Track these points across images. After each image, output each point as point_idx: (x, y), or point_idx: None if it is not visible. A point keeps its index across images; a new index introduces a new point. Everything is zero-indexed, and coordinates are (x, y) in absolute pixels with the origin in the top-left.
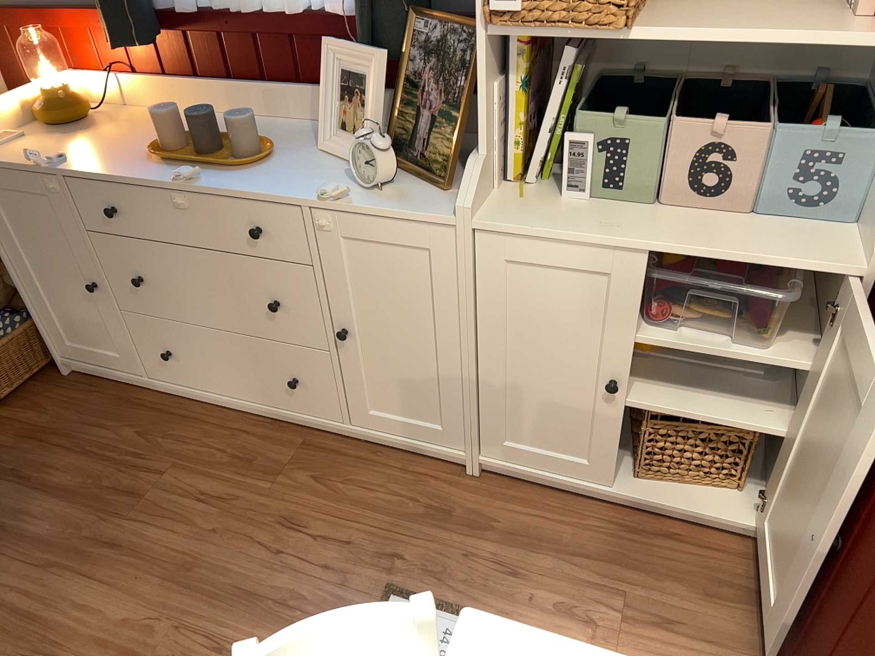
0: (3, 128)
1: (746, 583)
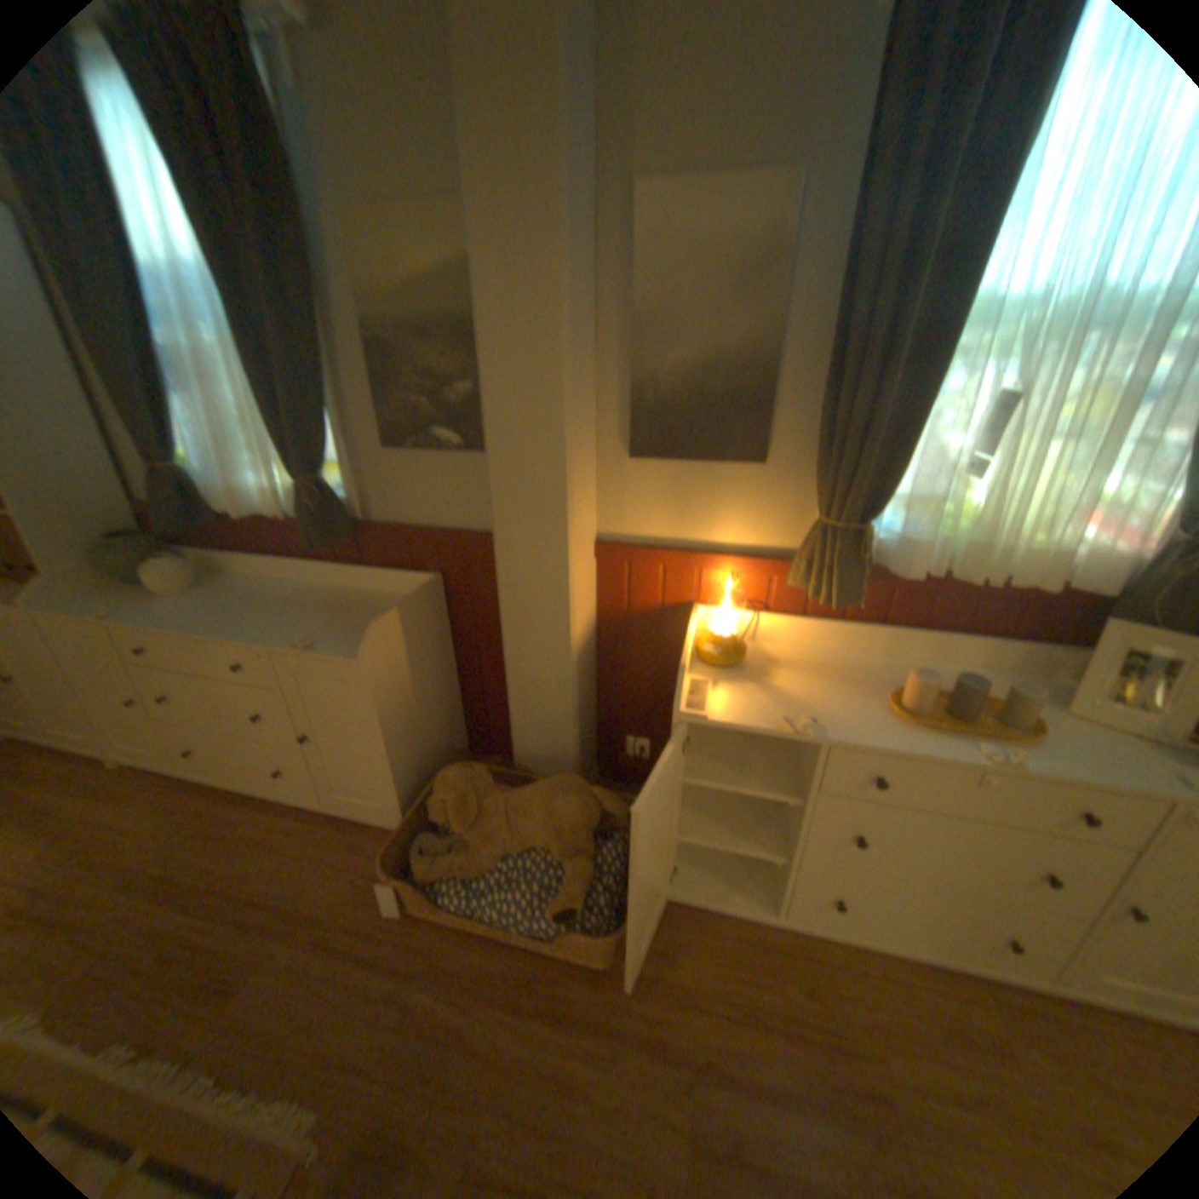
0: (682, 671)
1: None
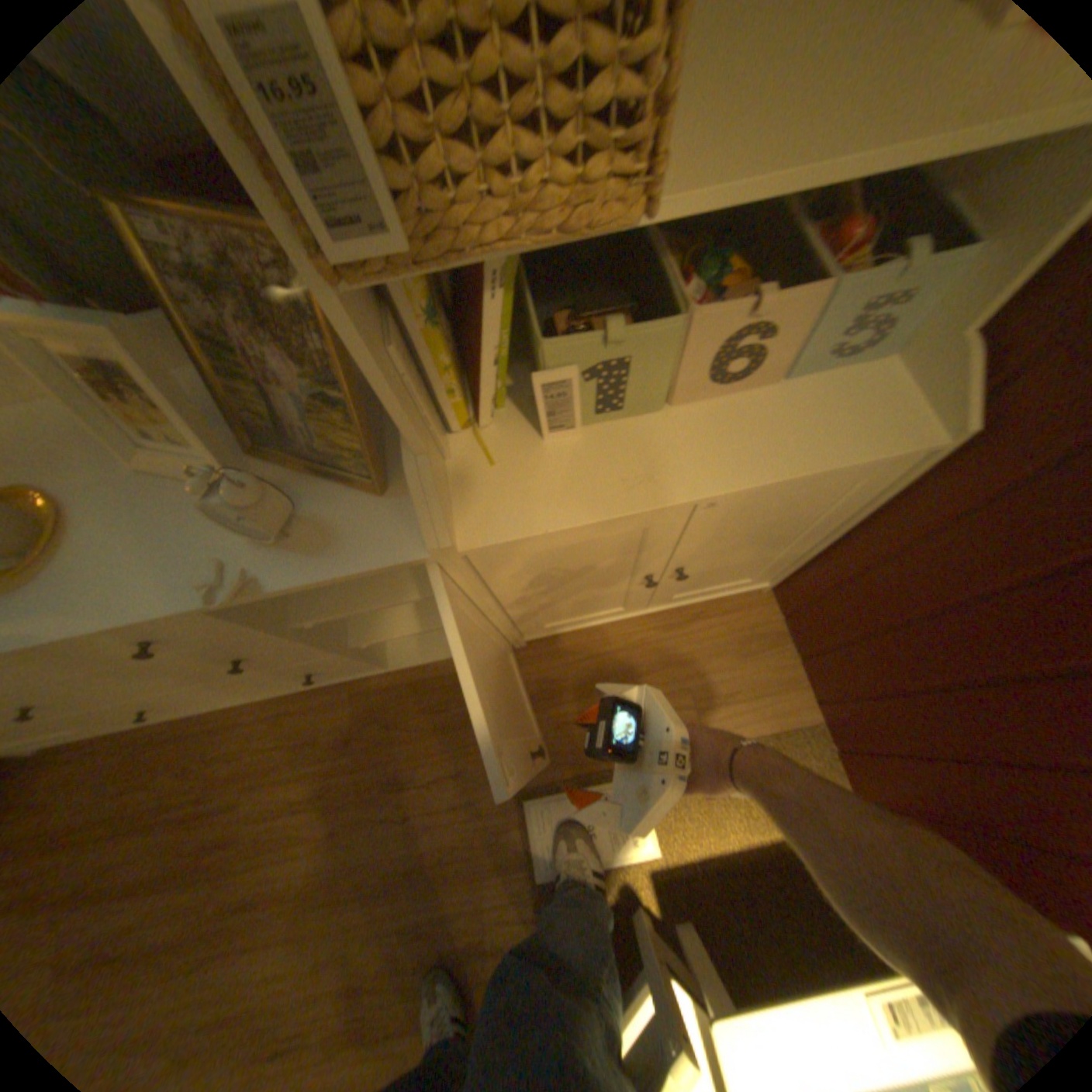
0: None
1: (768, 635)
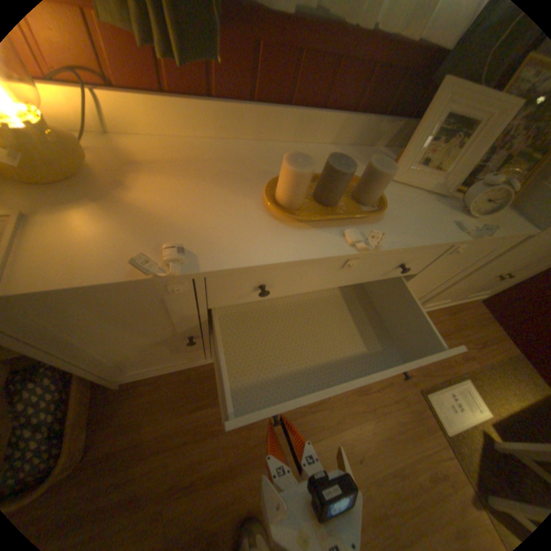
0: None
1: (487, 318)
